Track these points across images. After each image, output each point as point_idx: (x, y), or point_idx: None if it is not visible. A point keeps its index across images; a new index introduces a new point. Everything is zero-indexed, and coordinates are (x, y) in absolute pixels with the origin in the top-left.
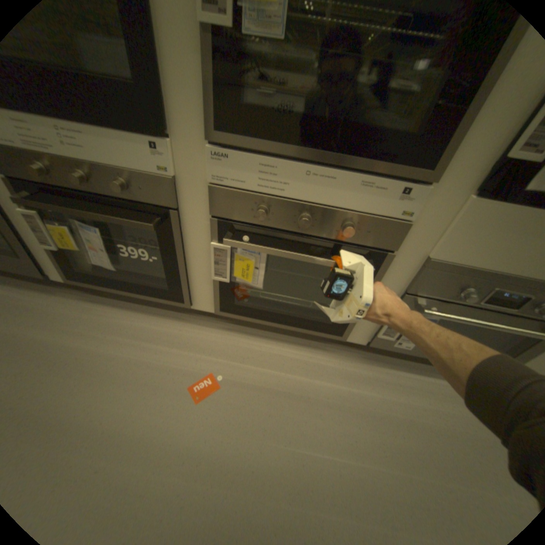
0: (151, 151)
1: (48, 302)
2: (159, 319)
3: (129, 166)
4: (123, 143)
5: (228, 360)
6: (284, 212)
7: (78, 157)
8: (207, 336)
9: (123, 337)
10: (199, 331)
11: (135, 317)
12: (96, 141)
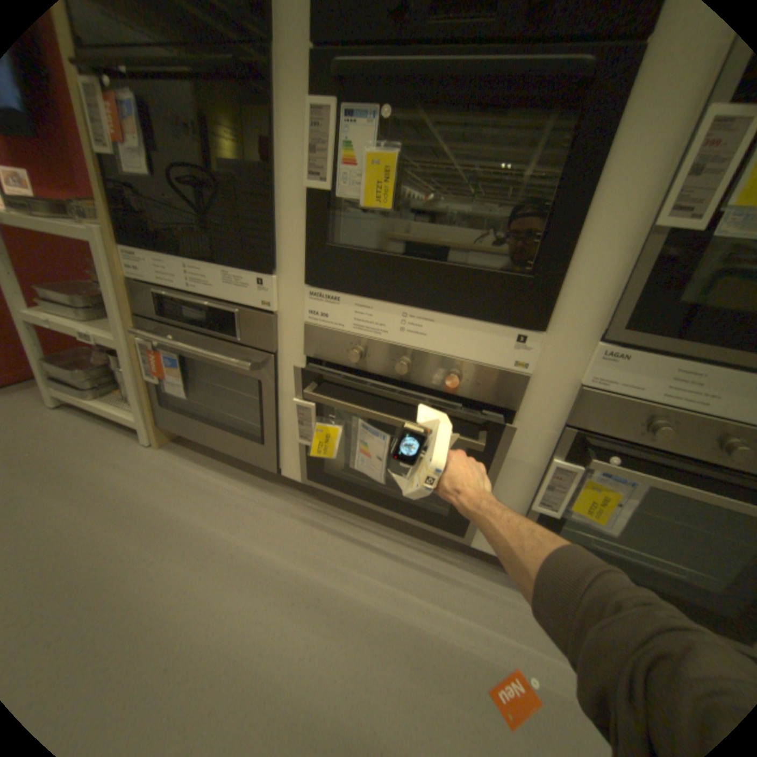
0: (516, 344)
1: (271, 504)
2: (413, 554)
3: (475, 357)
4: (481, 334)
5: (538, 649)
6: (697, 433)
7: (413, 344)
8: (491, 595)
9: (373, 576)
10: (476, 584)
11: (381, 545)
12: (447, 330)
